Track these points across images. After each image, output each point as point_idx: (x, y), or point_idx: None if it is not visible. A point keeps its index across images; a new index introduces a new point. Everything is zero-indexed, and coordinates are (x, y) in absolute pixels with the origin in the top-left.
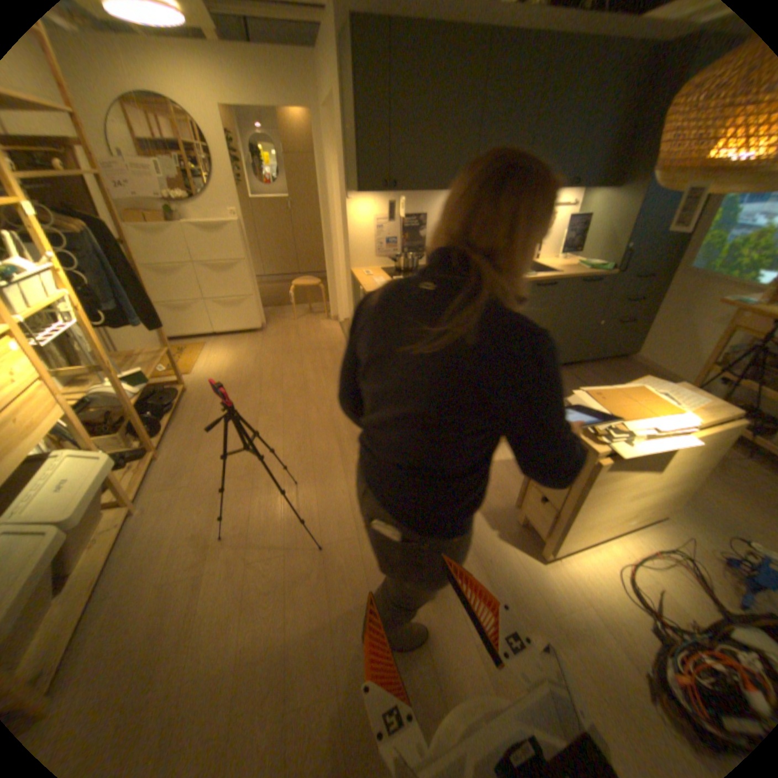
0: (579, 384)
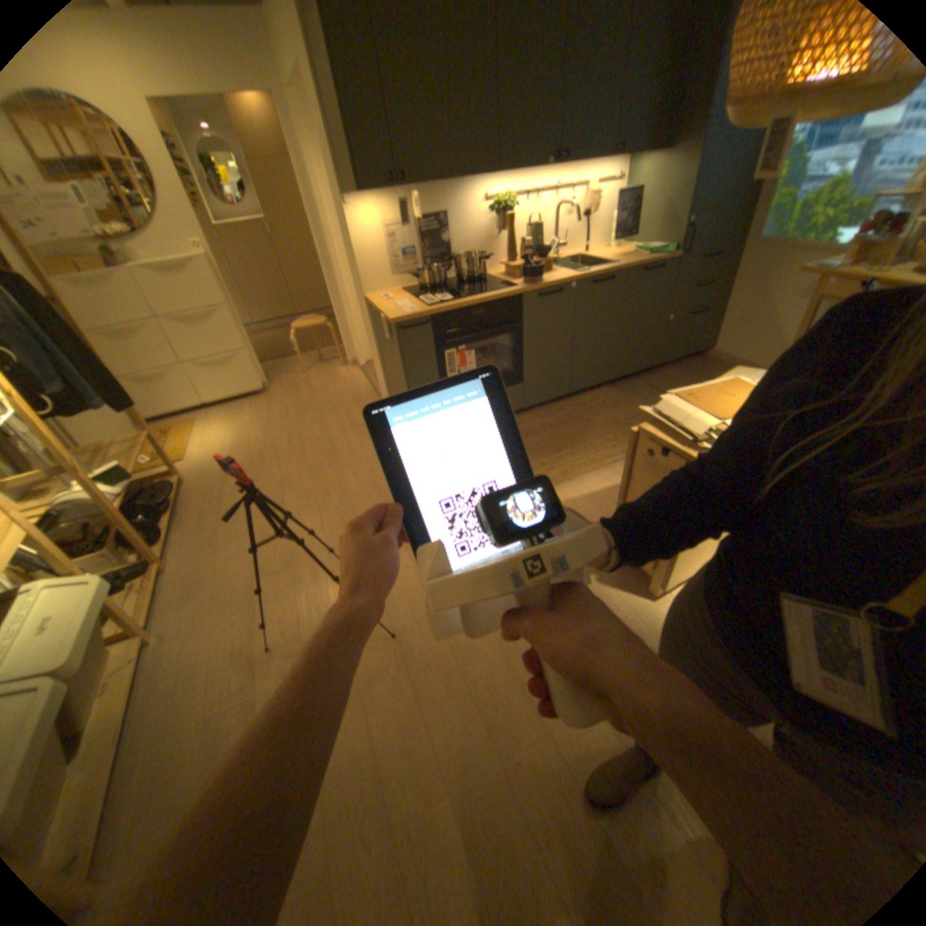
0: (655, 394)
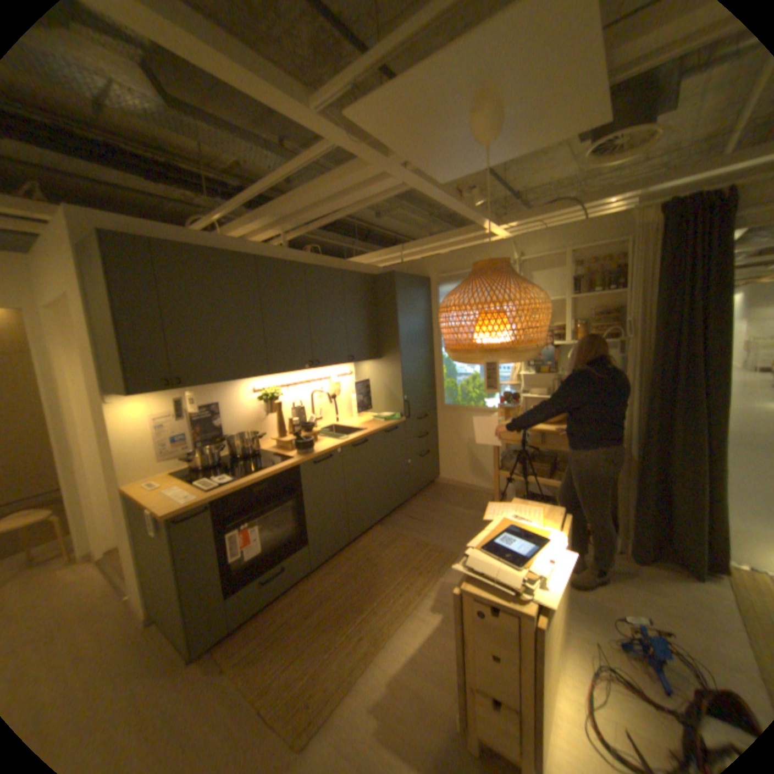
0: (417, 524)
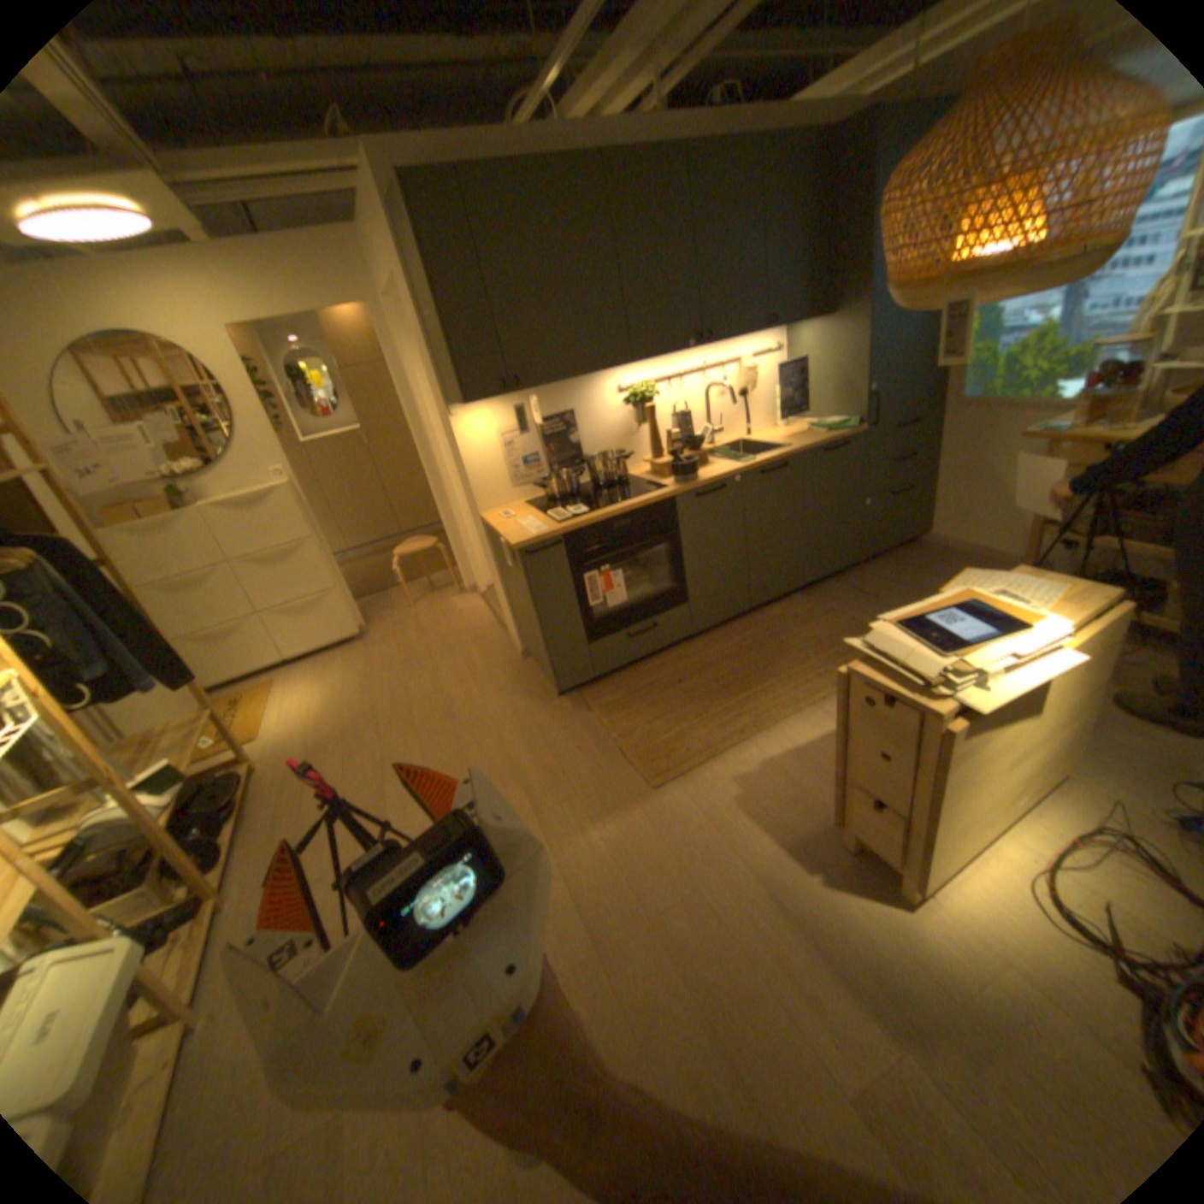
0: (864, 599)
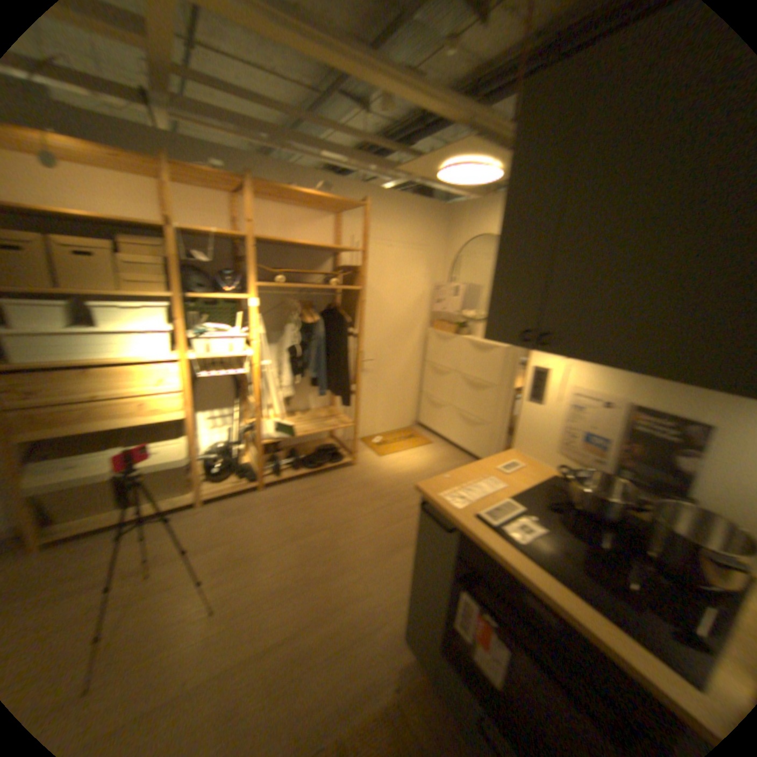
0: None
